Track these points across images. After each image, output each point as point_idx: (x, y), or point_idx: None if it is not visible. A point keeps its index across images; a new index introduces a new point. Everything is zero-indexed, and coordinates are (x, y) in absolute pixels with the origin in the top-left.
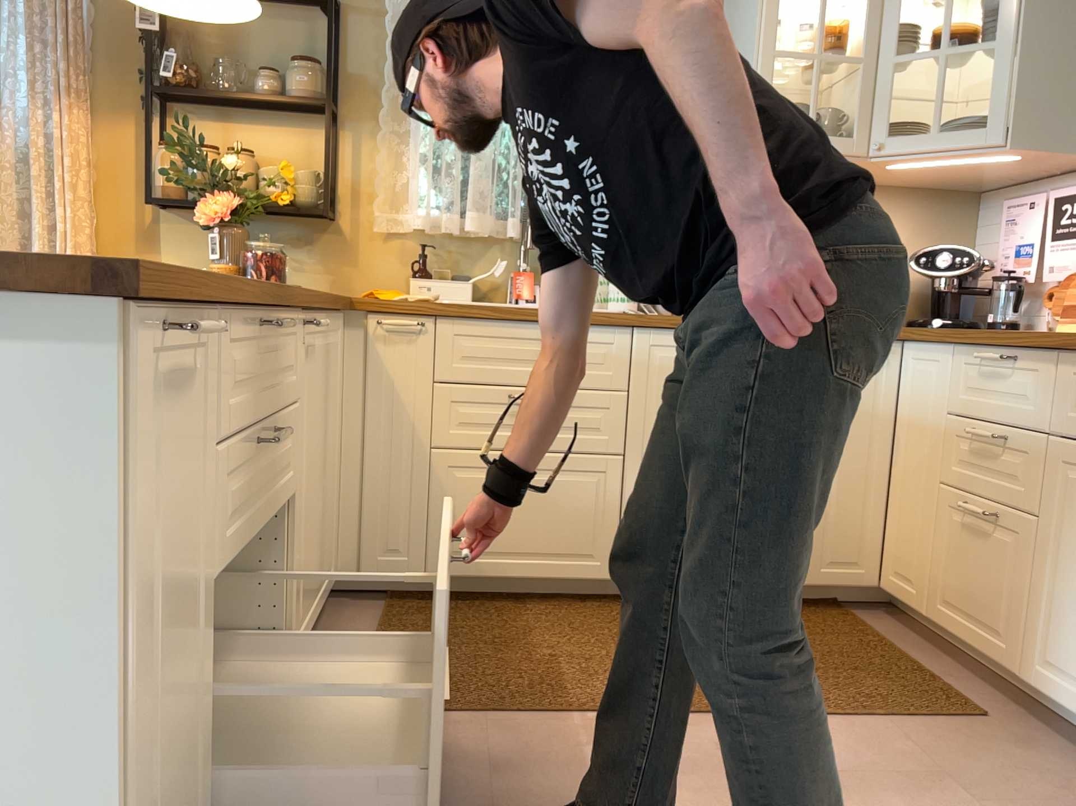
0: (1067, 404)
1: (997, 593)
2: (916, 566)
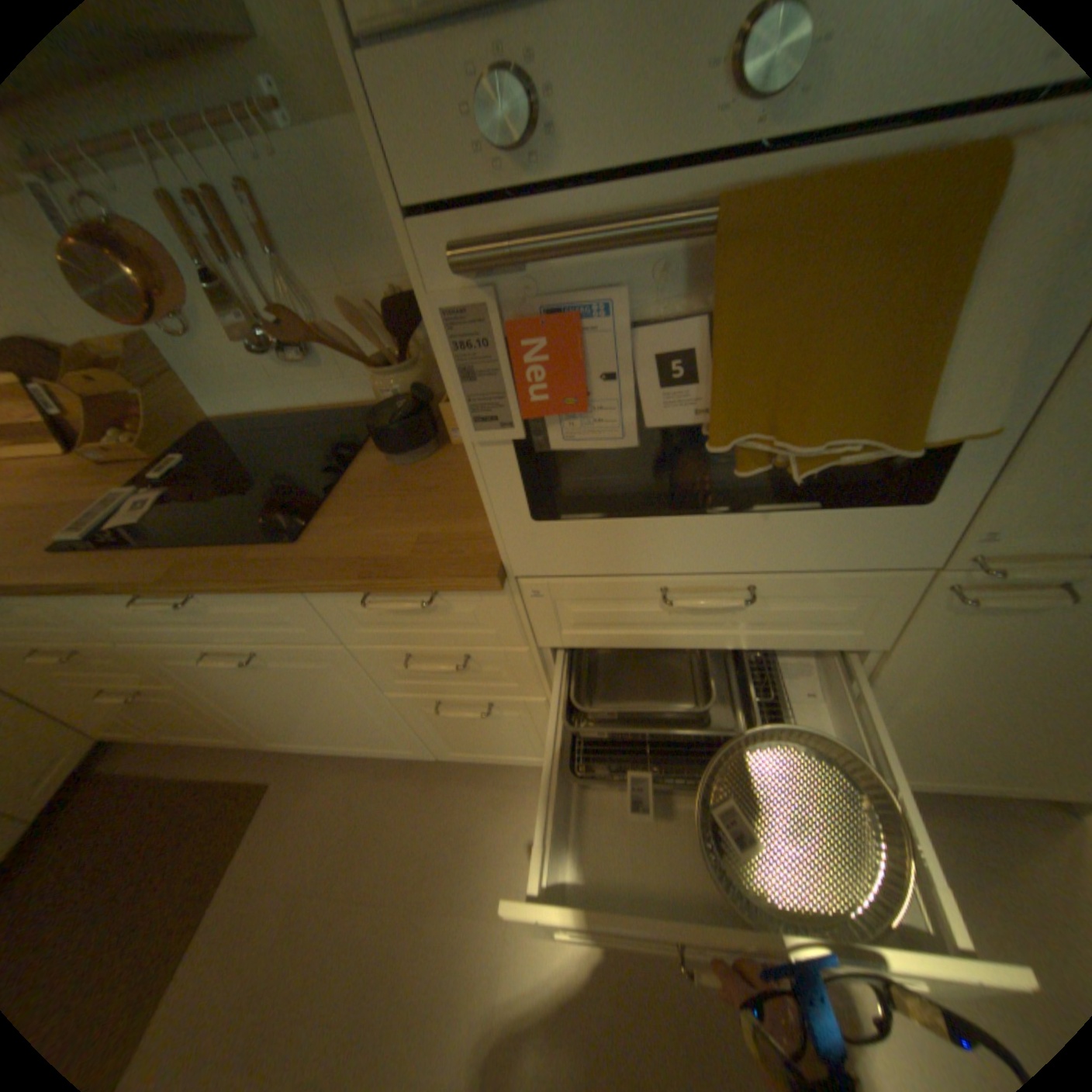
0: (96, 624)
1: (192, 724)
2: (109, 726)
